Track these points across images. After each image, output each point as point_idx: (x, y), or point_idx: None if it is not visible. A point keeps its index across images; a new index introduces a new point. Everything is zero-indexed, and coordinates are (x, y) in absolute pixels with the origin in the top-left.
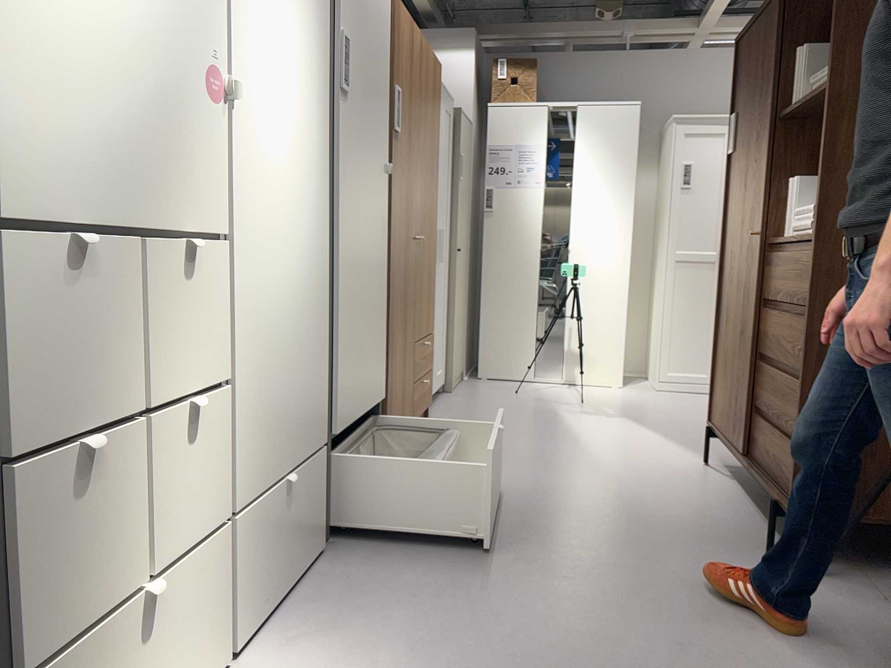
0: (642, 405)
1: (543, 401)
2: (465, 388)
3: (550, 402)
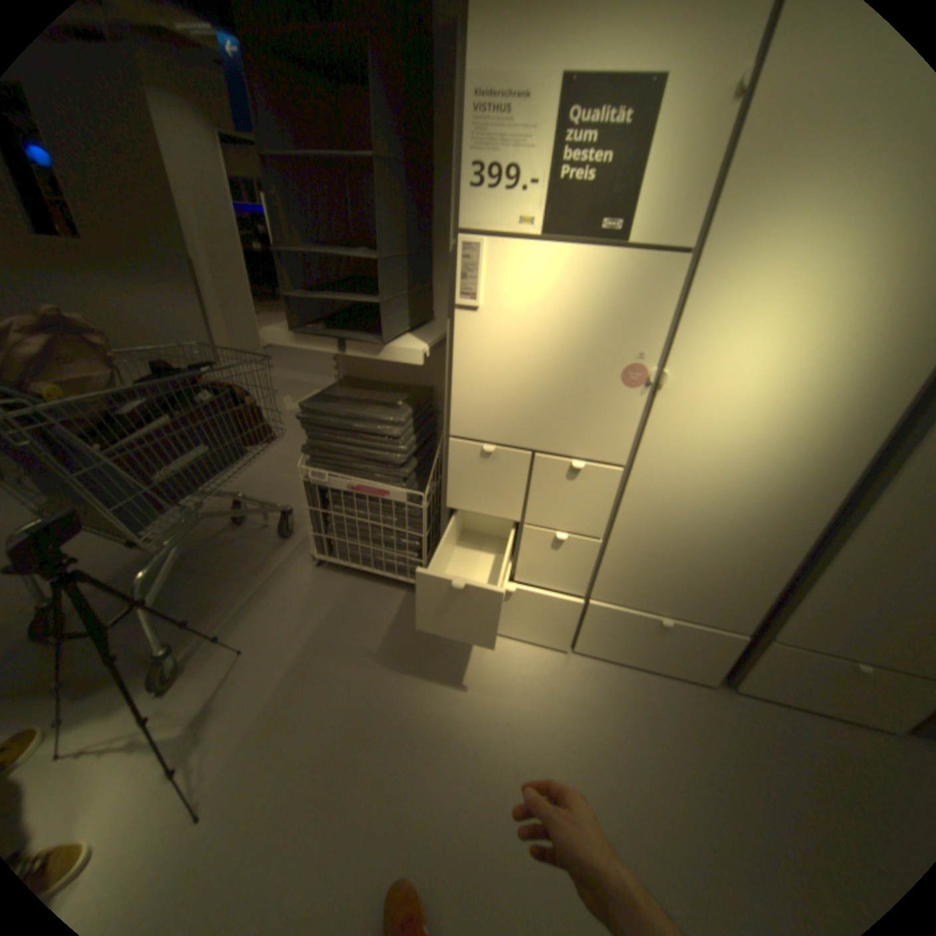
0: None
1: None
2: None
3: None
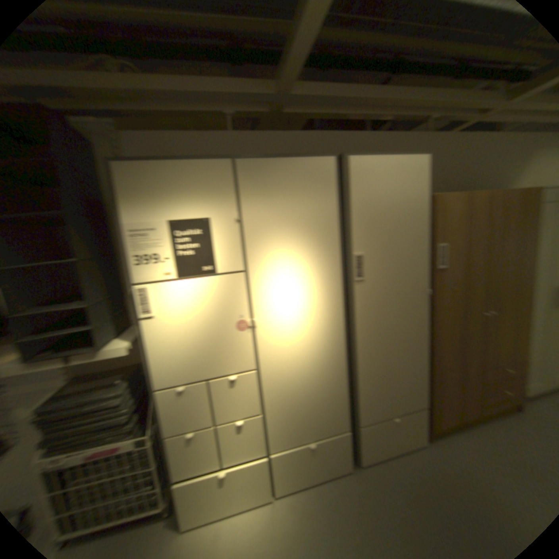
0: None
1: None
2: None
3: None
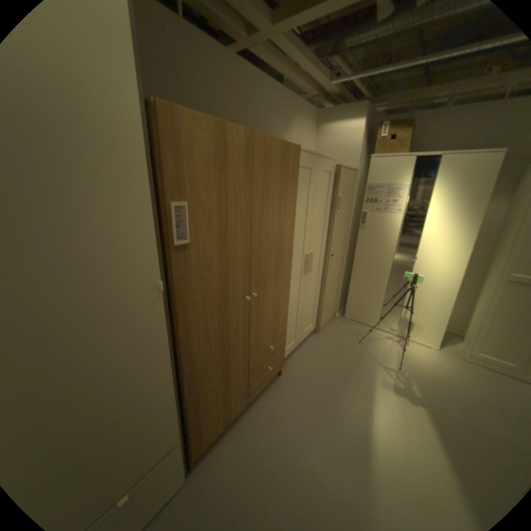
0: (446, 386)
1: (372, 358)
2: (330, 328)
3: (376, 361)
